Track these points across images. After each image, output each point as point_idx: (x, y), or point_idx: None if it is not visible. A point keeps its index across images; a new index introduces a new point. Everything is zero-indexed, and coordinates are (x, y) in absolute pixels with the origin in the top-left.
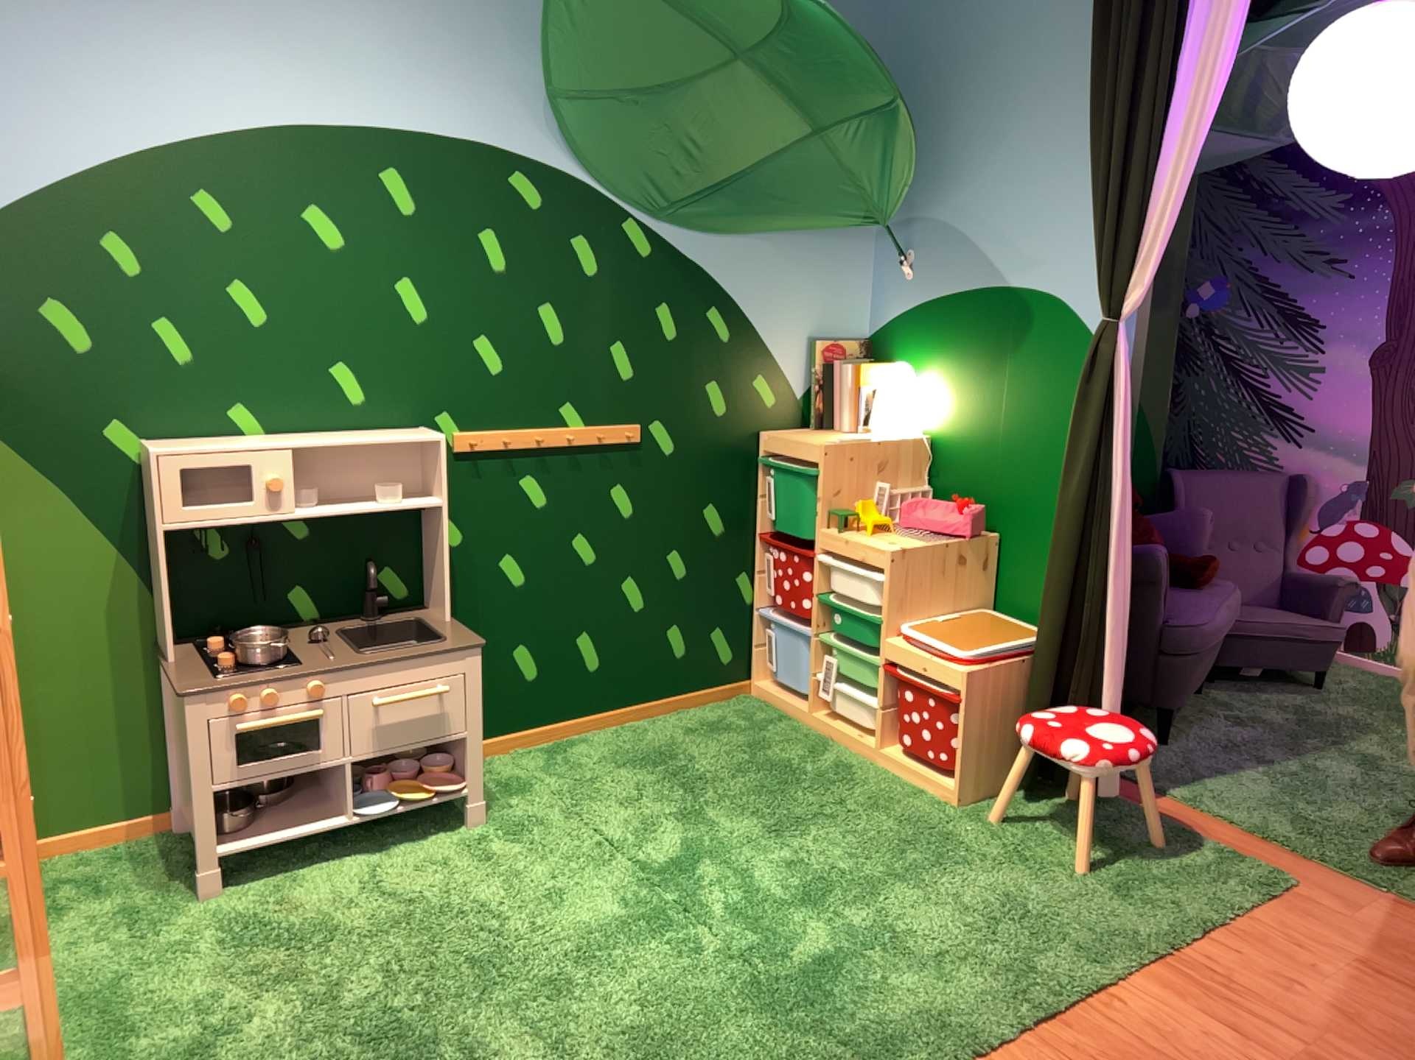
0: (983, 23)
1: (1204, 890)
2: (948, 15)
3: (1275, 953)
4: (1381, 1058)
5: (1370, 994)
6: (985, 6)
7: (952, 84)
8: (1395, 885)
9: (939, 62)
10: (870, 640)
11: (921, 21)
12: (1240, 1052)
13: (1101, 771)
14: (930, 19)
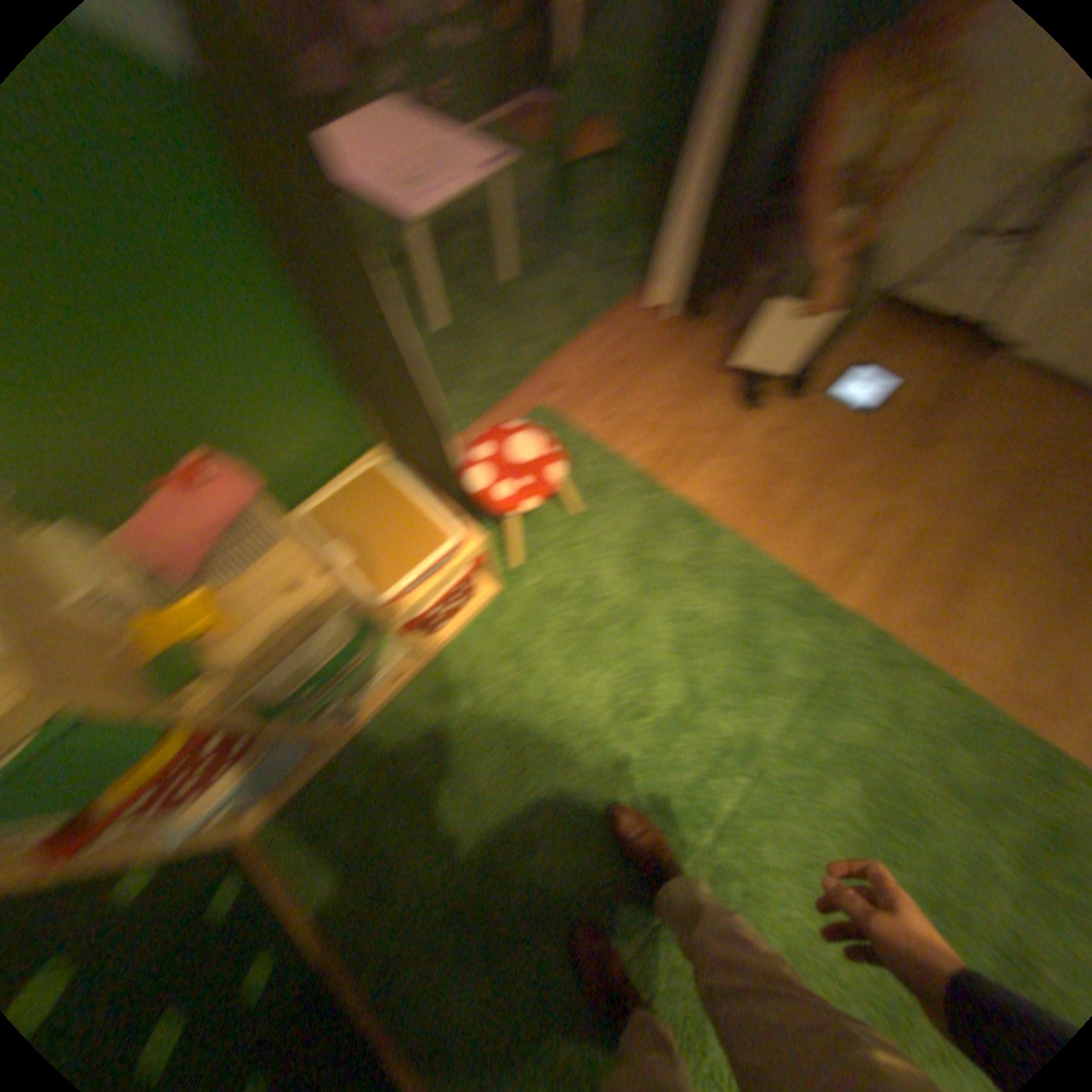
0: None
1: (575, 447)
2: None
3: (625, 428)
4: (700, 406)
5: (647, 398)
6: None
7: None
8: (536, 362)
9: None
10: (366, 646)
11: None
12: (723, 457)
13: (565, 462)
14: None
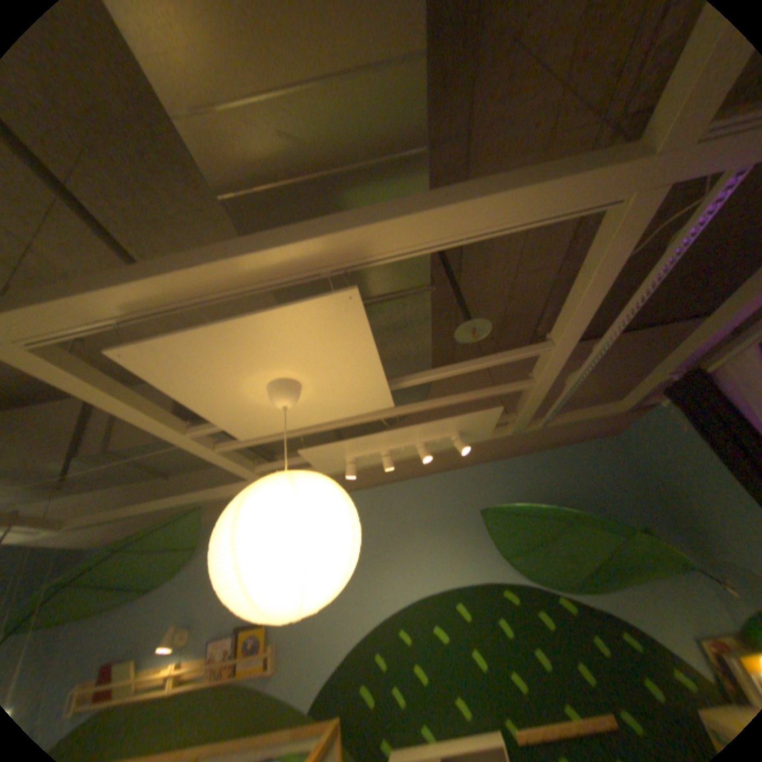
0: (682, 467)
1: None
2: (665, 466)
3: None
4: None
5: None
6: (677, 460)
7: (686, 494)
8: None
9: (674, 485)
10: None
11: (656, 470)
12: None
13: None
14: (659, 468)
